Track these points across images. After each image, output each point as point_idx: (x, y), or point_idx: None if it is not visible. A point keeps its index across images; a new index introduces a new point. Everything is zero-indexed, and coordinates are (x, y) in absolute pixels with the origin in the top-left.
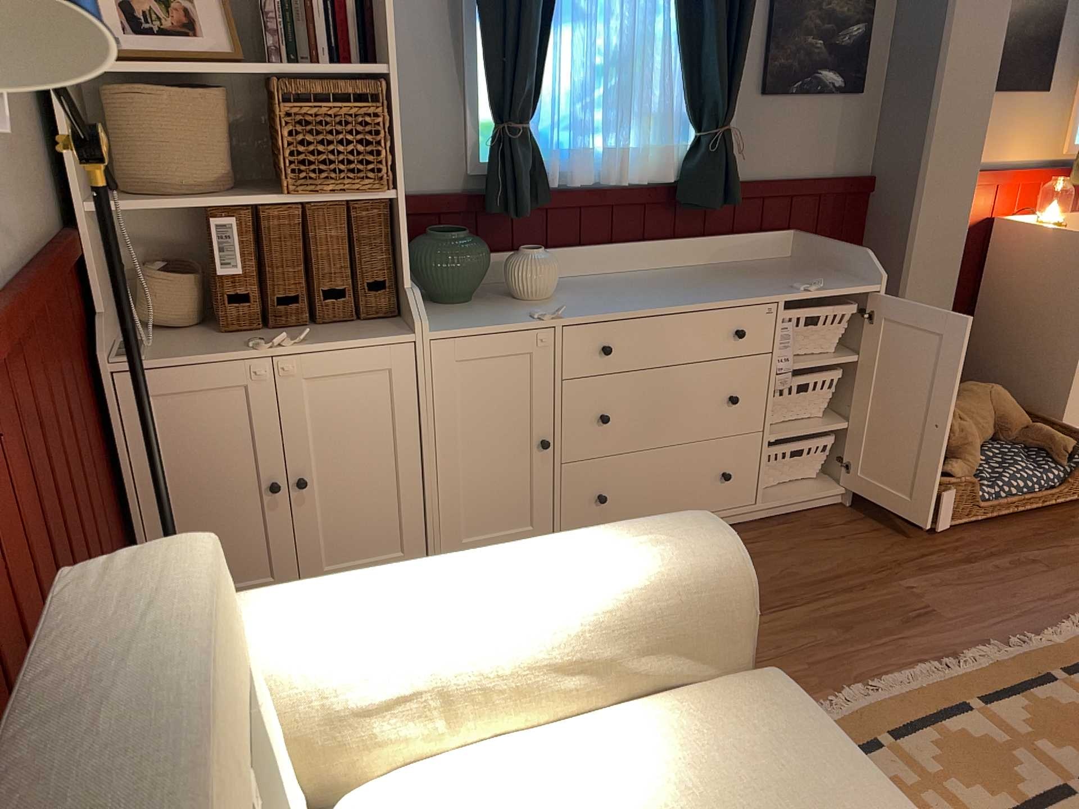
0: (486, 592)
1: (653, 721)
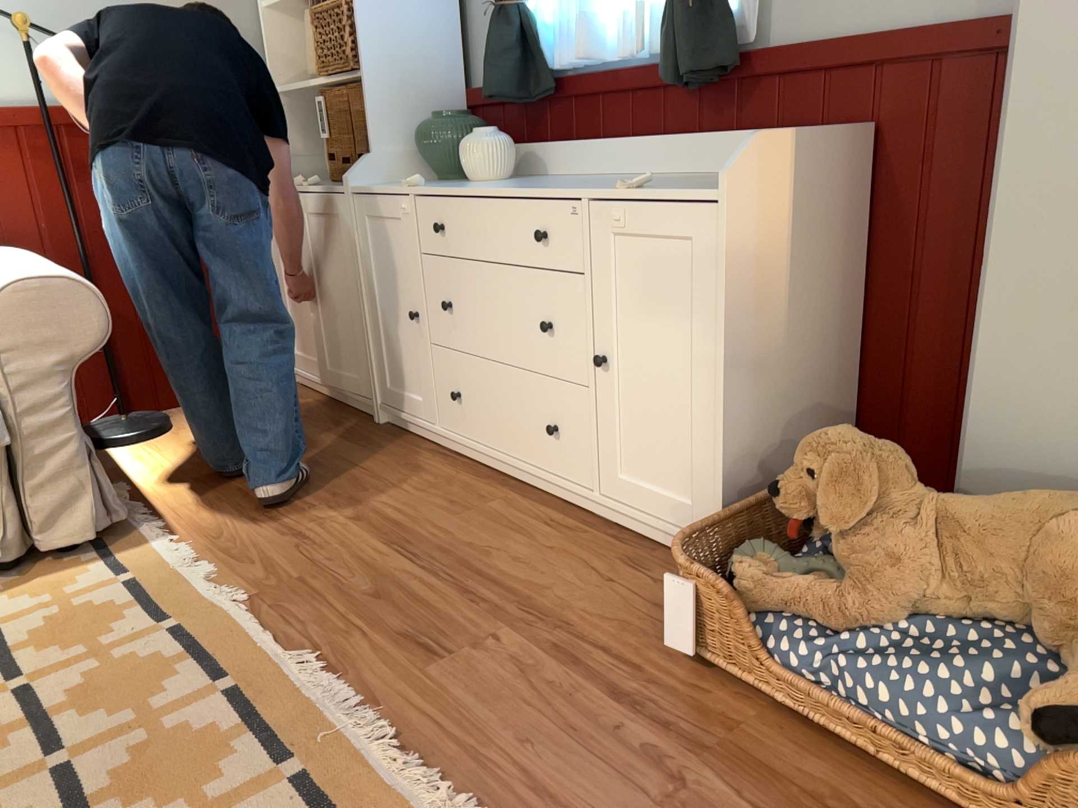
0: None
1: None
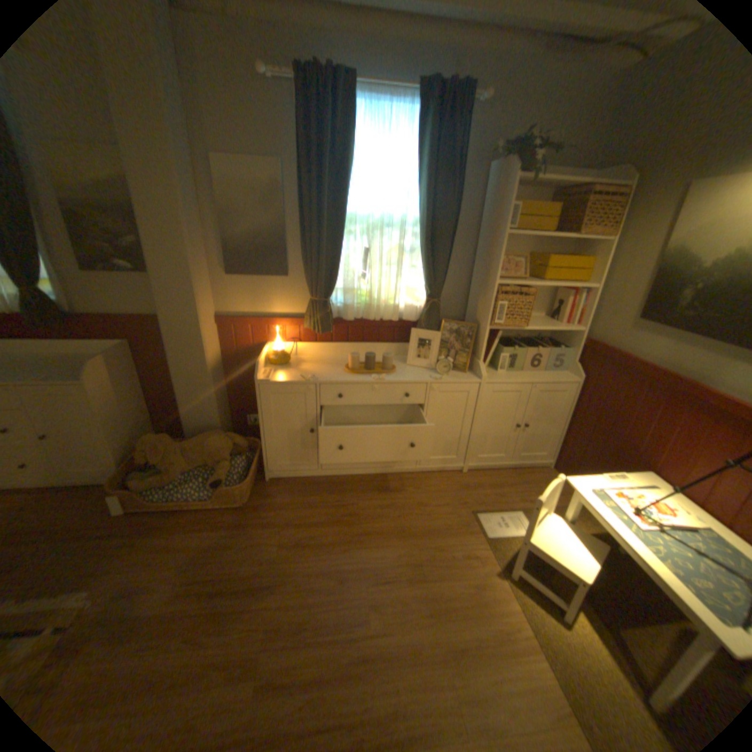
0: None
1: None
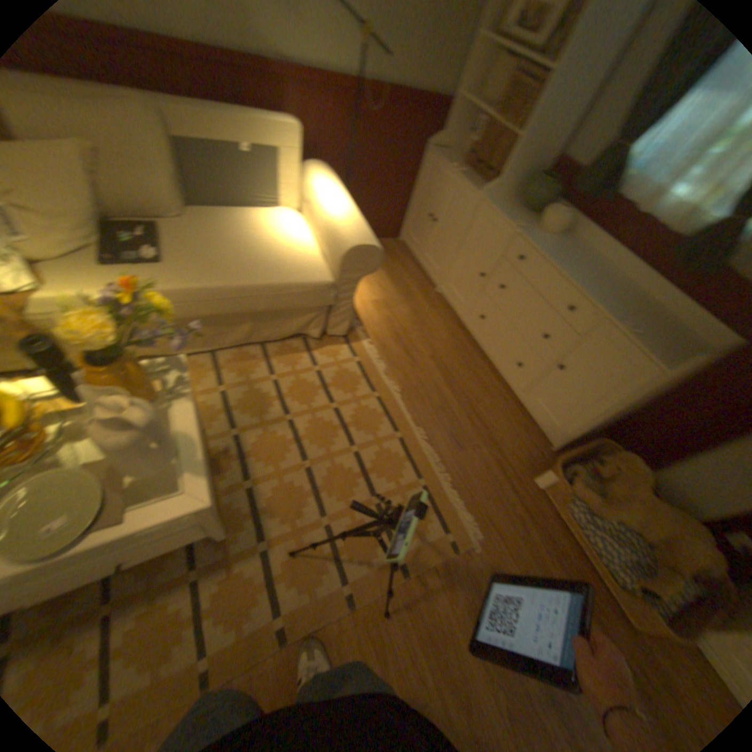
0: (331, 202)
1: (314, 254)
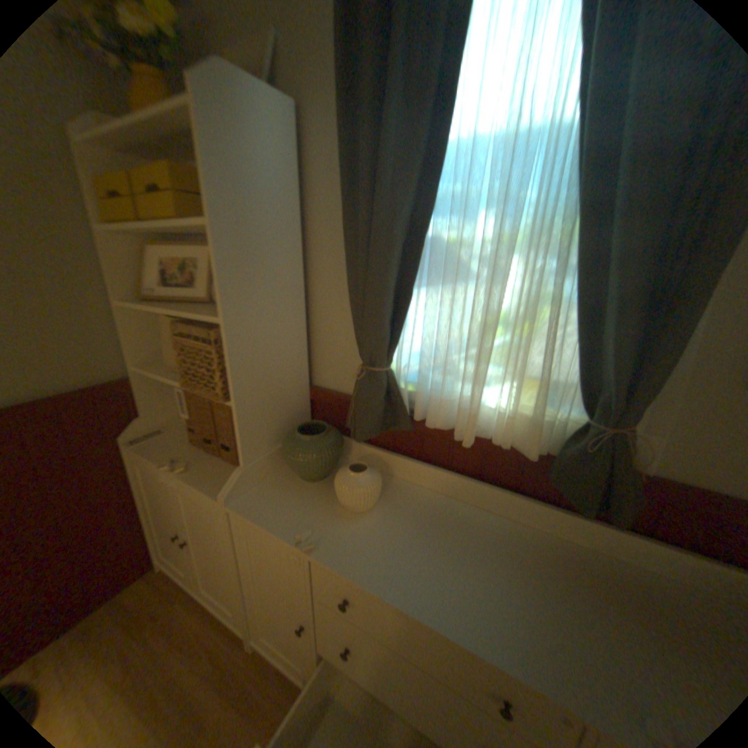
0: None
1: None
